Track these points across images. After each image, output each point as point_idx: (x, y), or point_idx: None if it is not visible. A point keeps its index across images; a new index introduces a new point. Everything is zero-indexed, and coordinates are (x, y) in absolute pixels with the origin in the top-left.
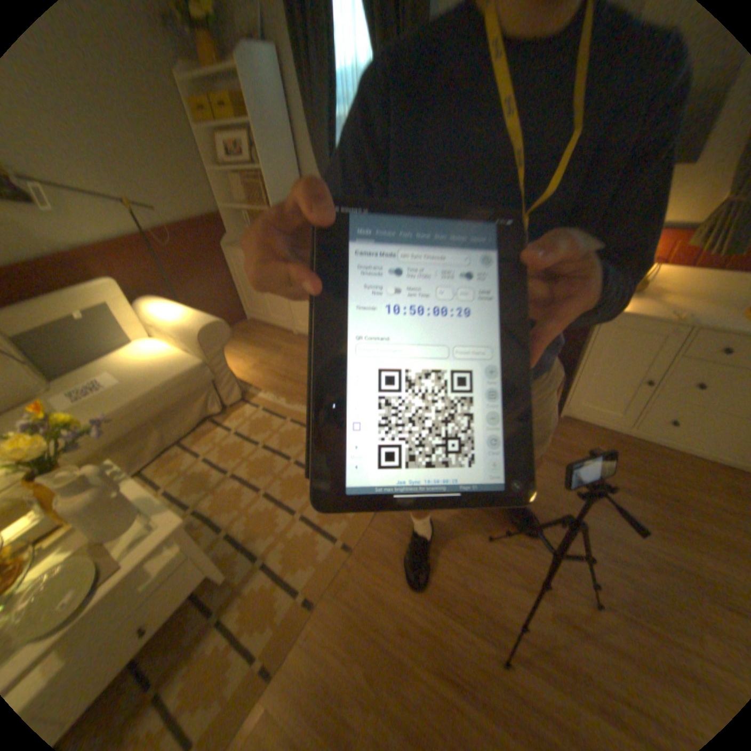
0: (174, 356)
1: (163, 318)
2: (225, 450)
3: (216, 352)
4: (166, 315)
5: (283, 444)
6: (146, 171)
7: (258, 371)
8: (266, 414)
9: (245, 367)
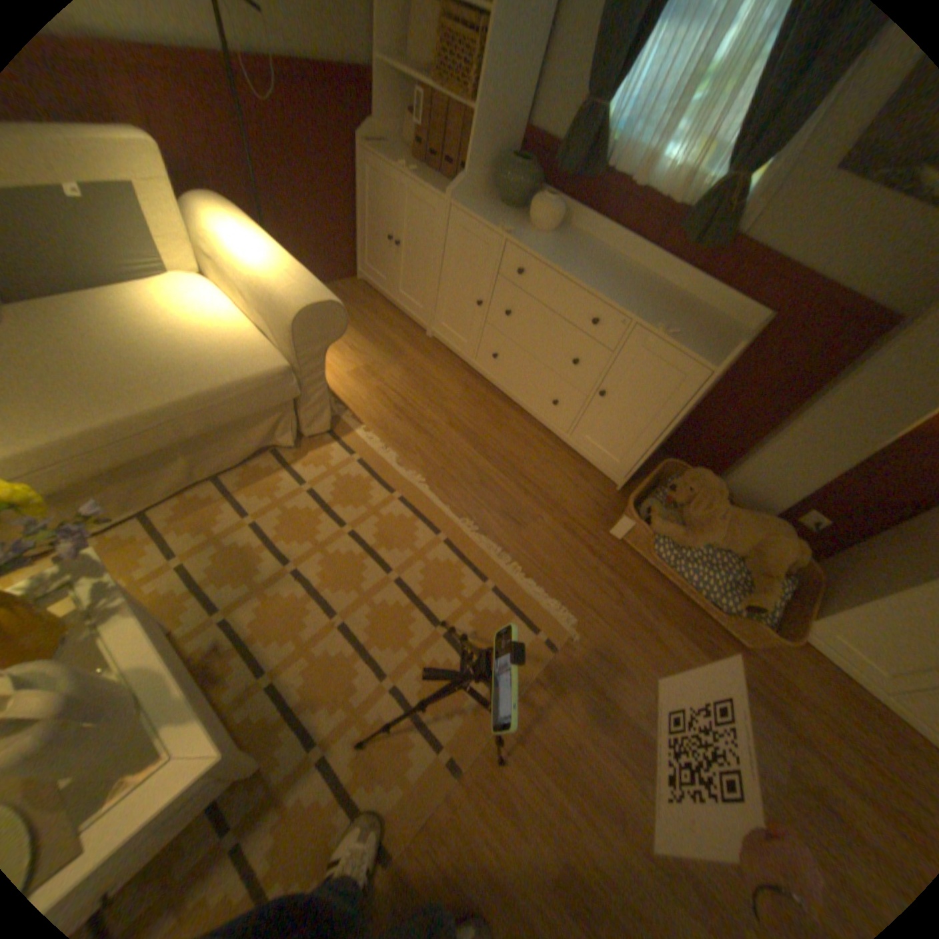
0: (243, 332)
1: (237, 253)
2: (291, 517)
3: (316, 353)
4: (243, 250)
5: (384, 538)
6: None
7: (362, 384)
8: (364, 471)
9: (343, 368)
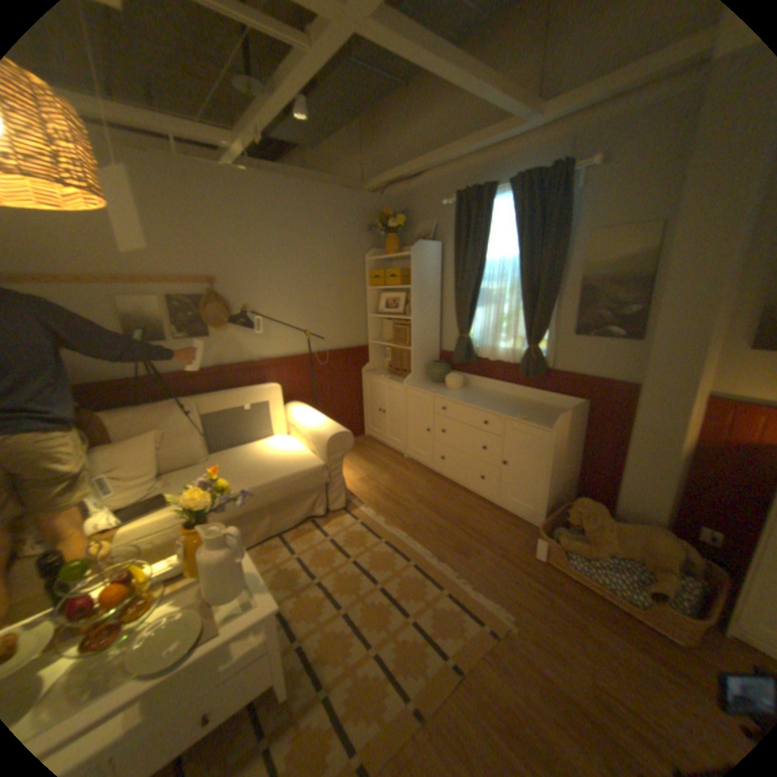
0: (304, 453)
1: (305, 420)
2: (319, 554)
3: (338, 458)
4: (308, 418)
5: (374, 565)
6: (327, 313)
7: (365, 484)
8: (364, 528)
9: (355, 477)
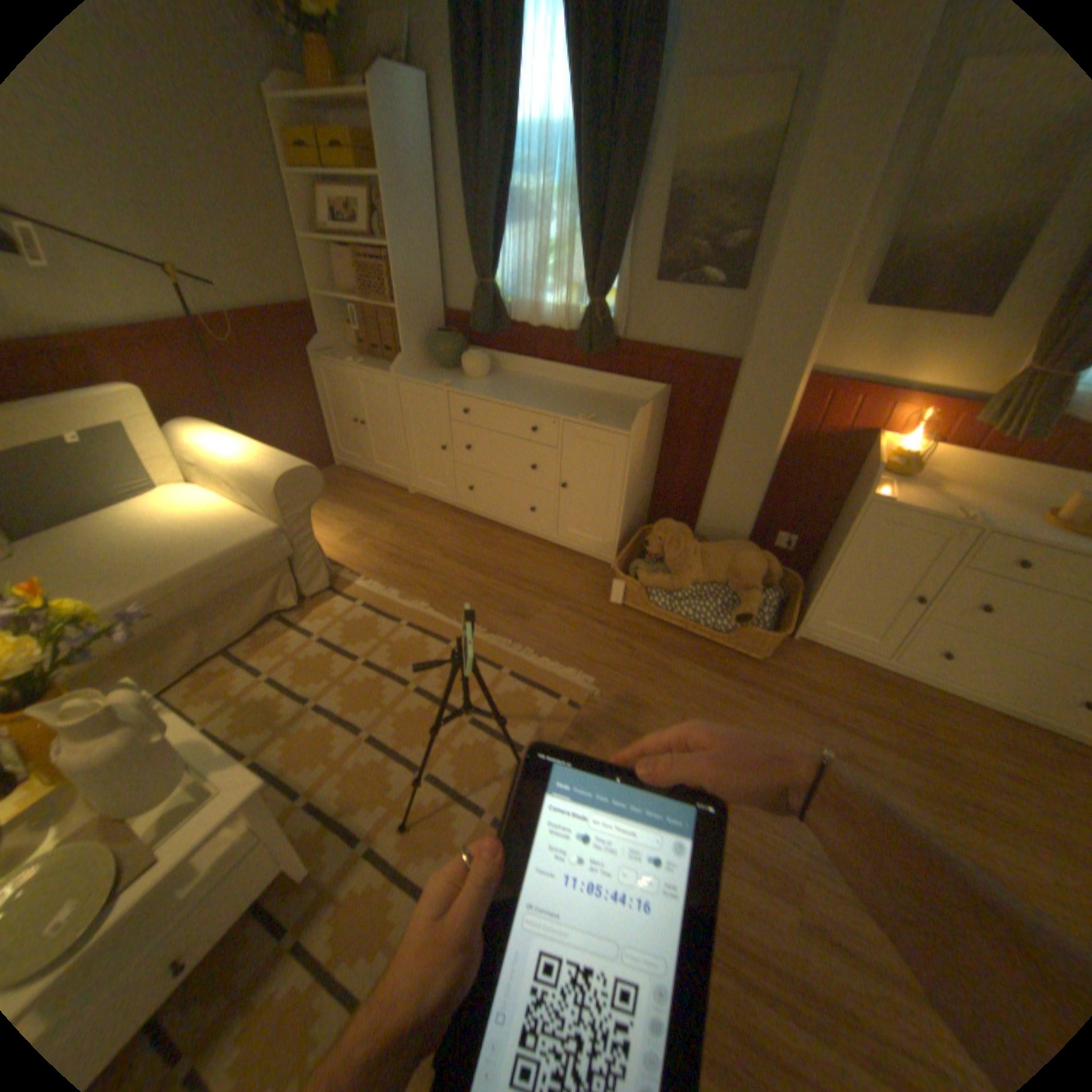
0: (233, 512)
1: (218, 453)
2: (304, 664)
3: (301, 512)
4: (223, 449)
5: (397, 659)
6: (205, 224)
7: (354, 545)
8: (369, 611)
9: (334, 537)
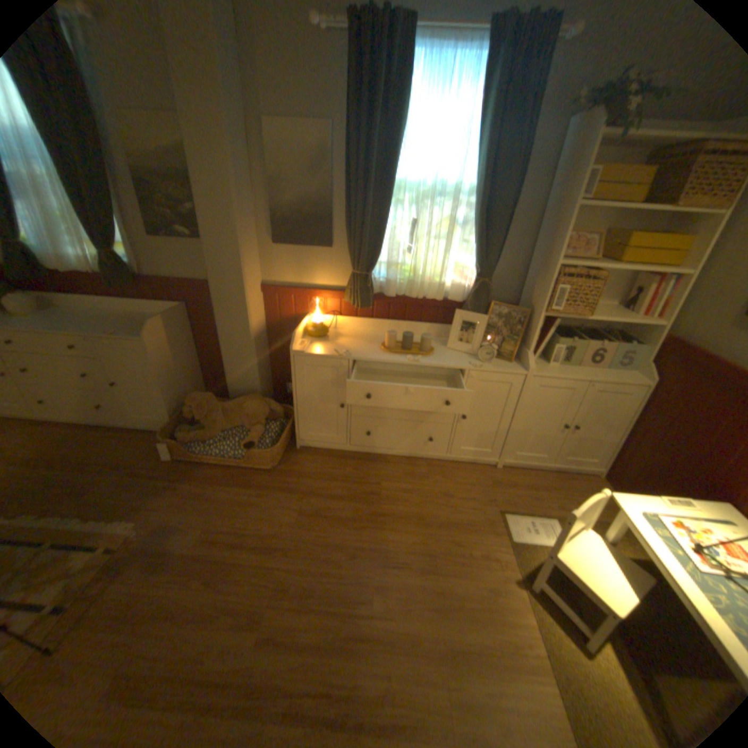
0: None
1: None
2: None
3: None
4: None
5: None
6: None
7: None
8: None
9: None
